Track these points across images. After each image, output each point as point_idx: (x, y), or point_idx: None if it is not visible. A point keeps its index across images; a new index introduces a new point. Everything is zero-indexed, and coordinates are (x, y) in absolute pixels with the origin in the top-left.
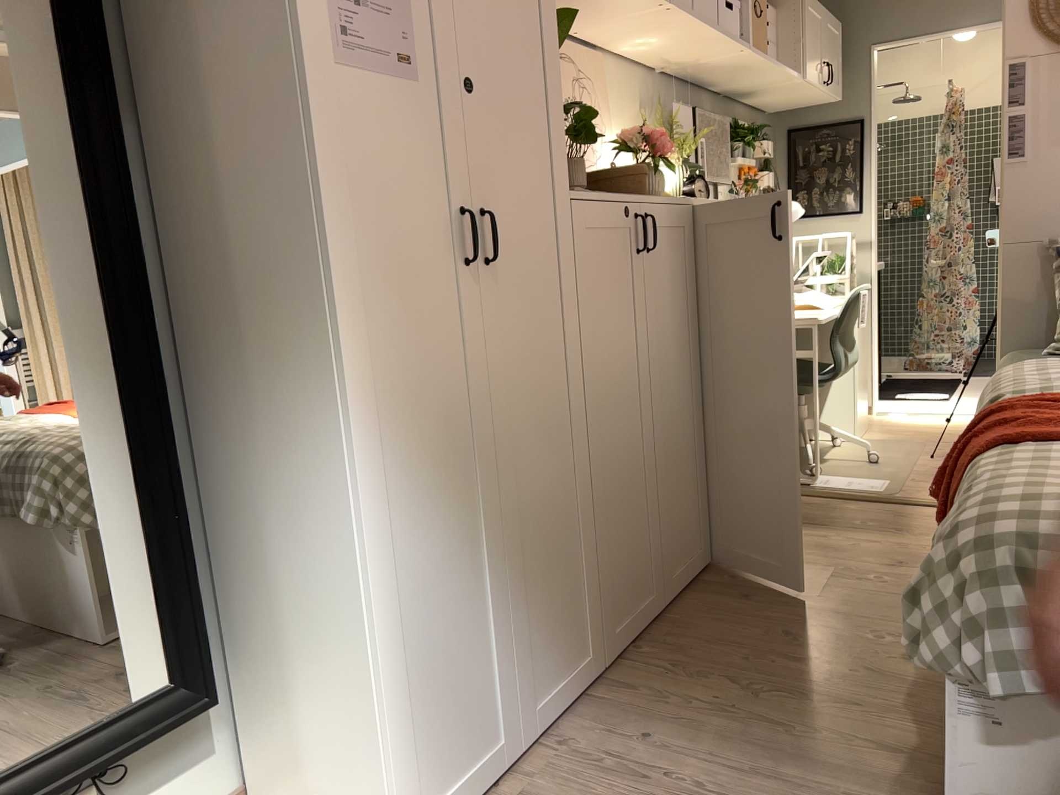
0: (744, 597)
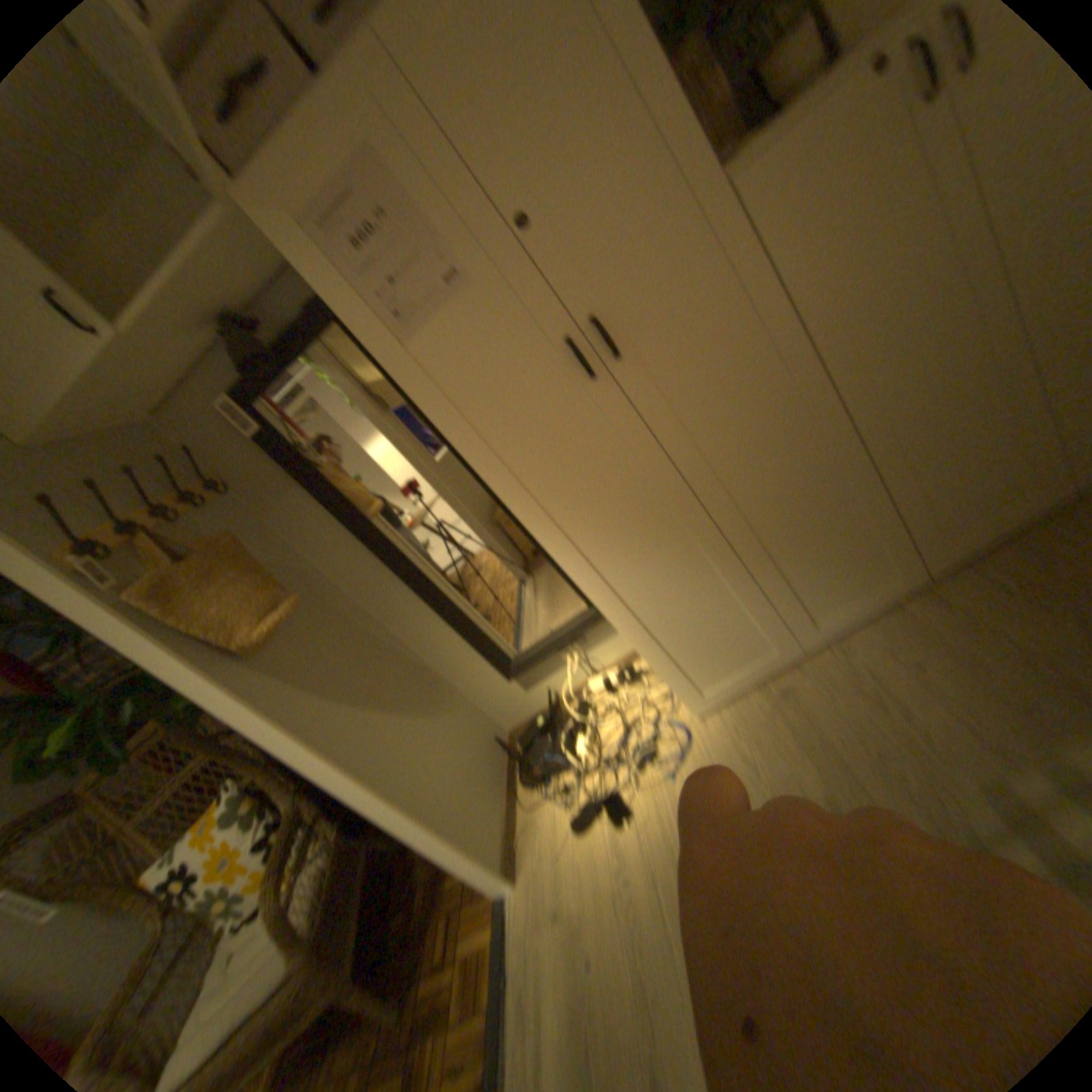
0: None
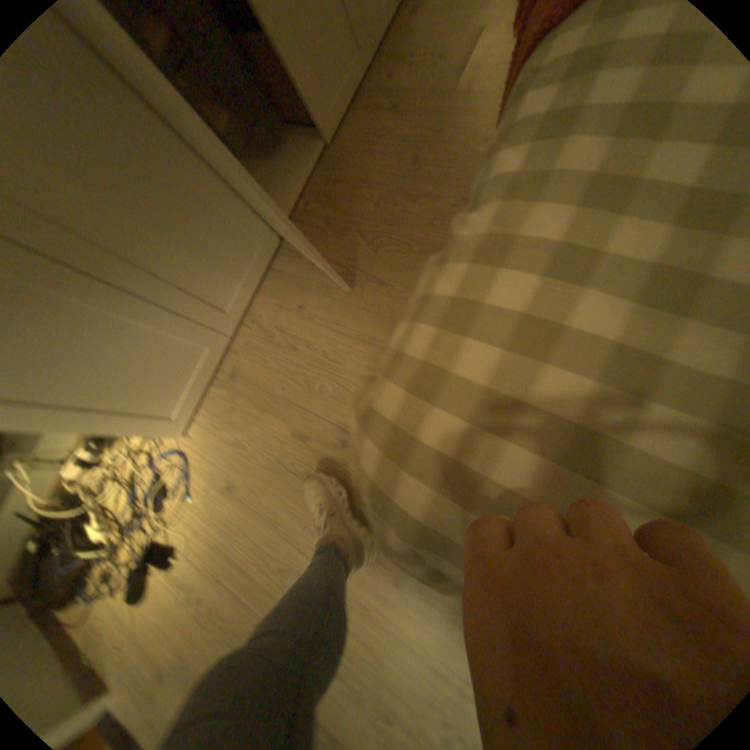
0: (394, 104)
